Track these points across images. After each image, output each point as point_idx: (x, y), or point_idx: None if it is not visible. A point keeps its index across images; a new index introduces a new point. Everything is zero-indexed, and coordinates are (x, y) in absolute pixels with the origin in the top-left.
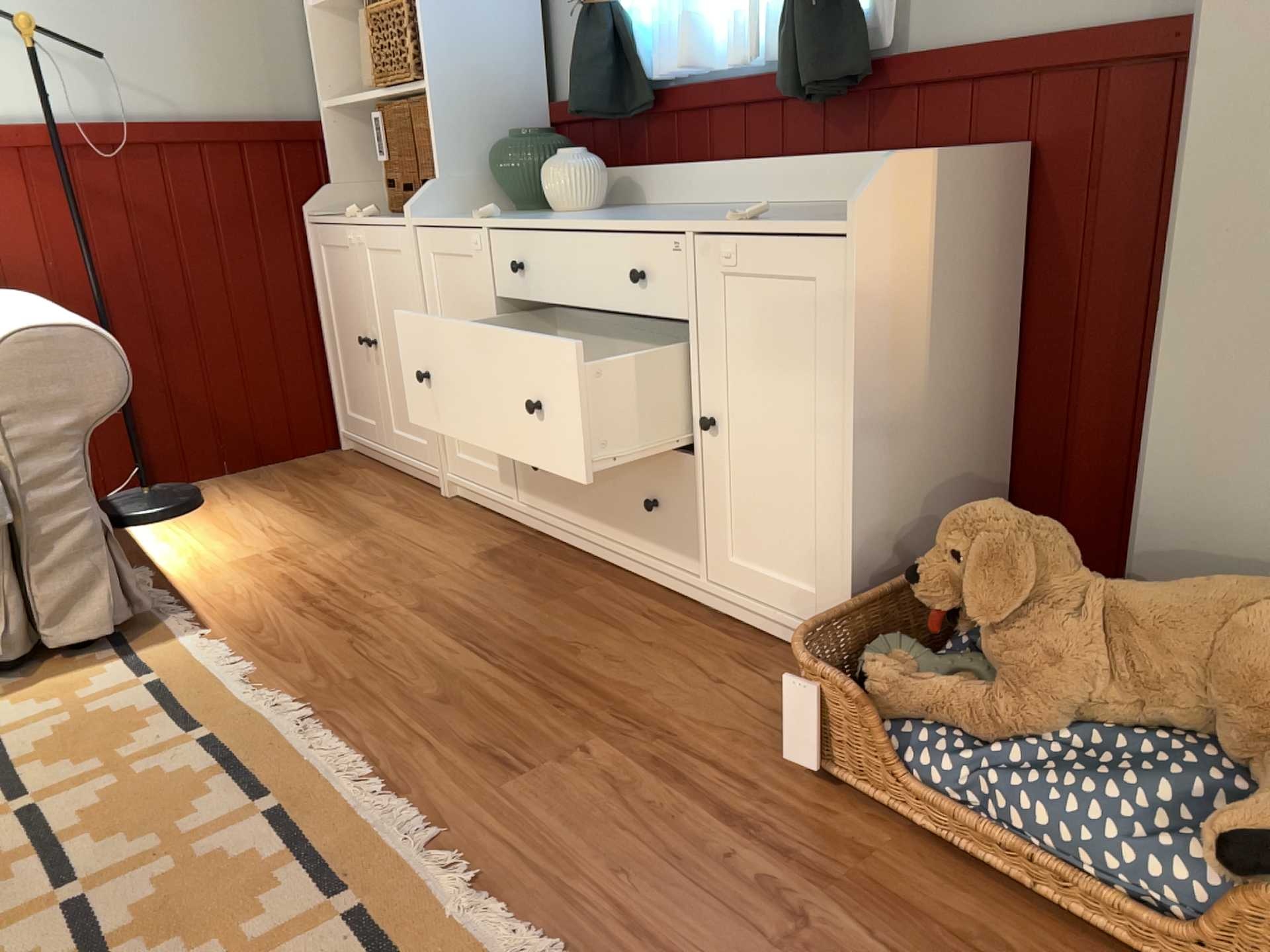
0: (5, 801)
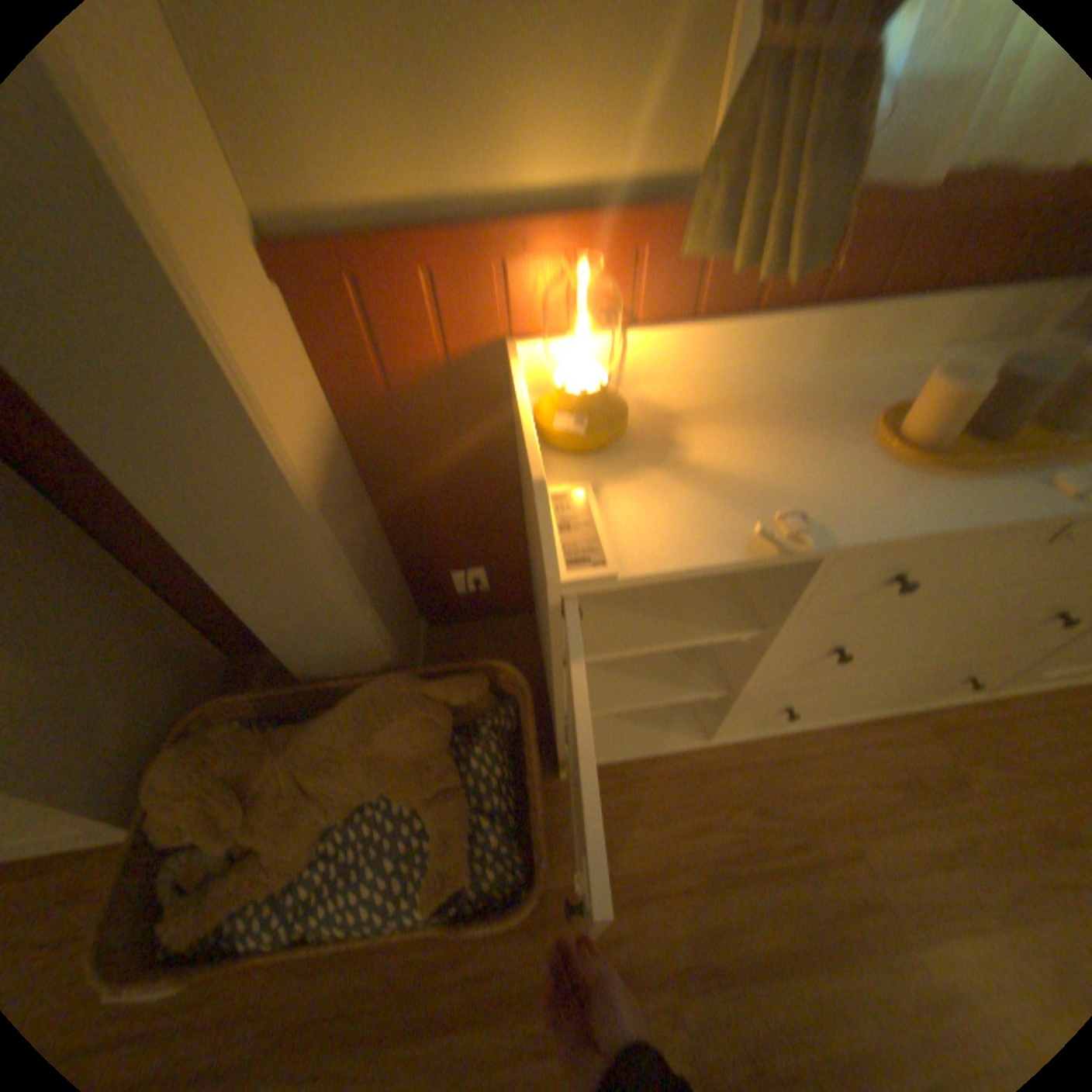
0: None
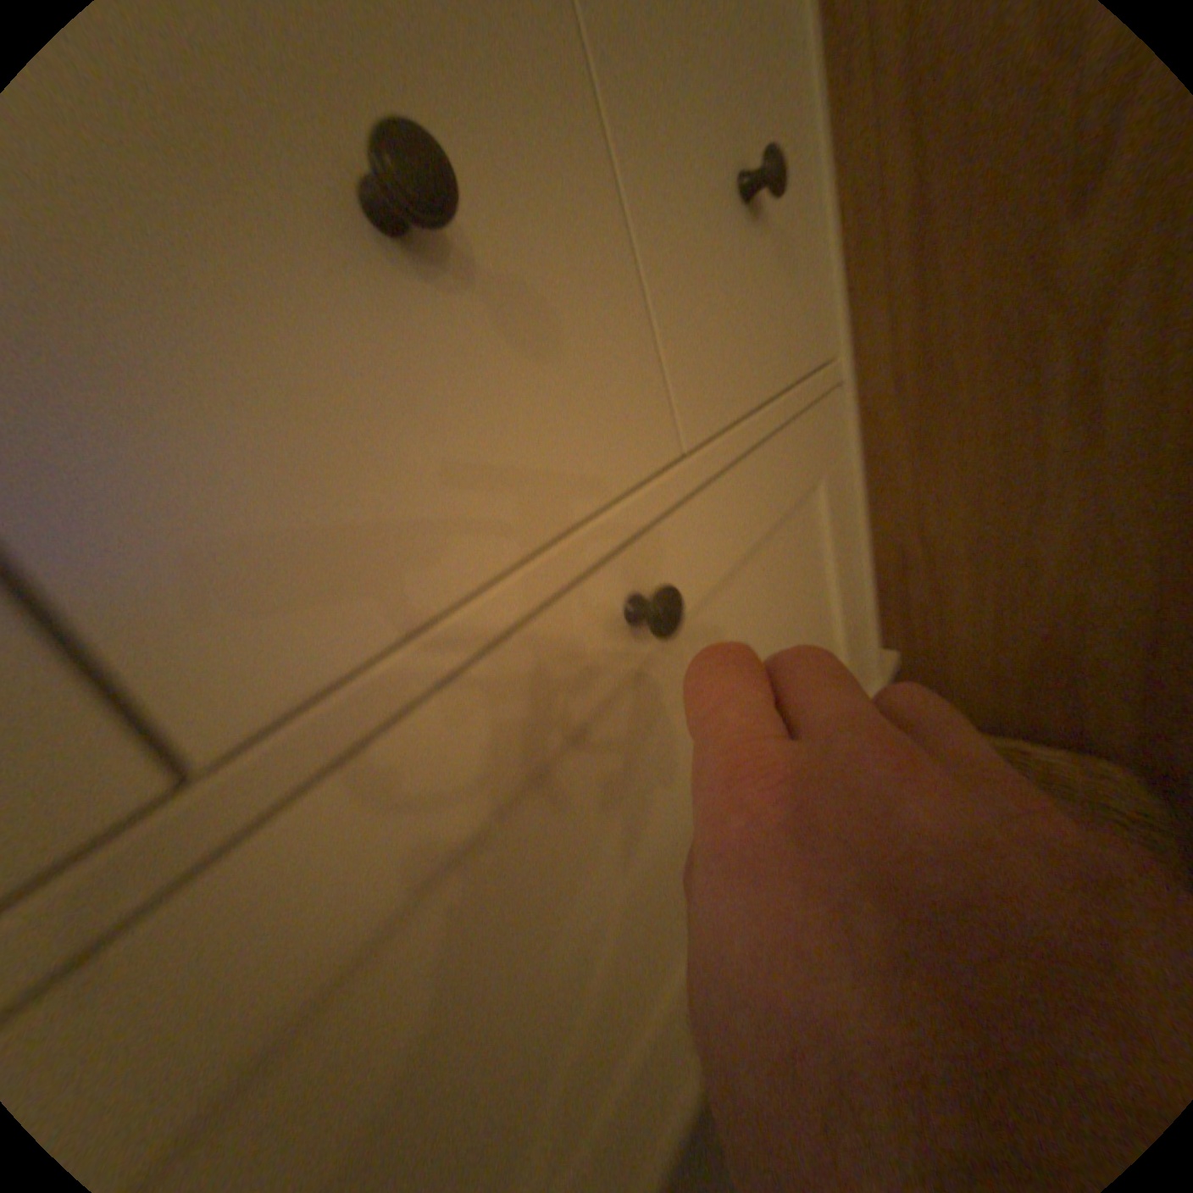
0: None
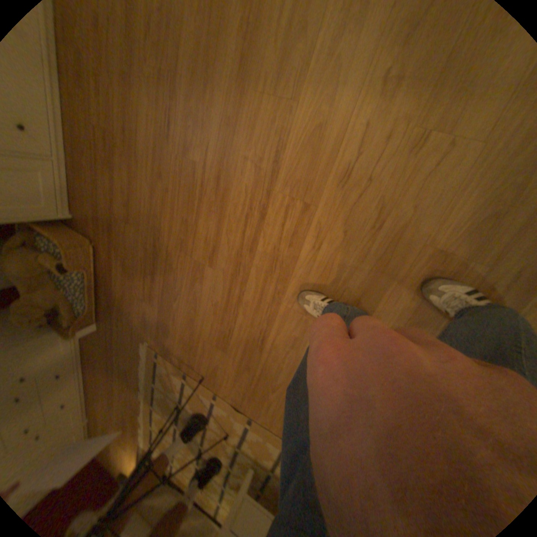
0: (171, 450)
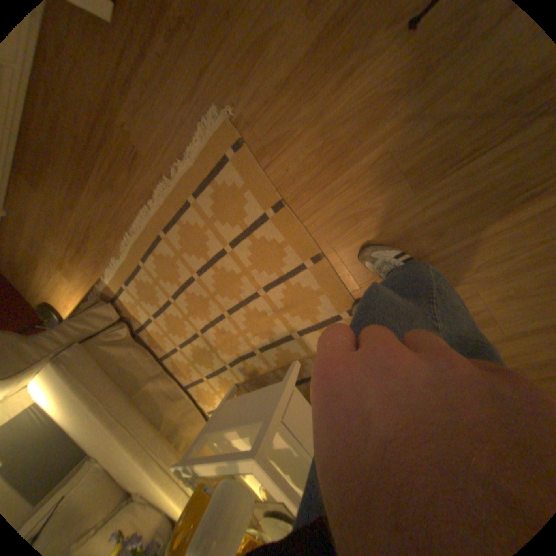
0: (169, 303)
